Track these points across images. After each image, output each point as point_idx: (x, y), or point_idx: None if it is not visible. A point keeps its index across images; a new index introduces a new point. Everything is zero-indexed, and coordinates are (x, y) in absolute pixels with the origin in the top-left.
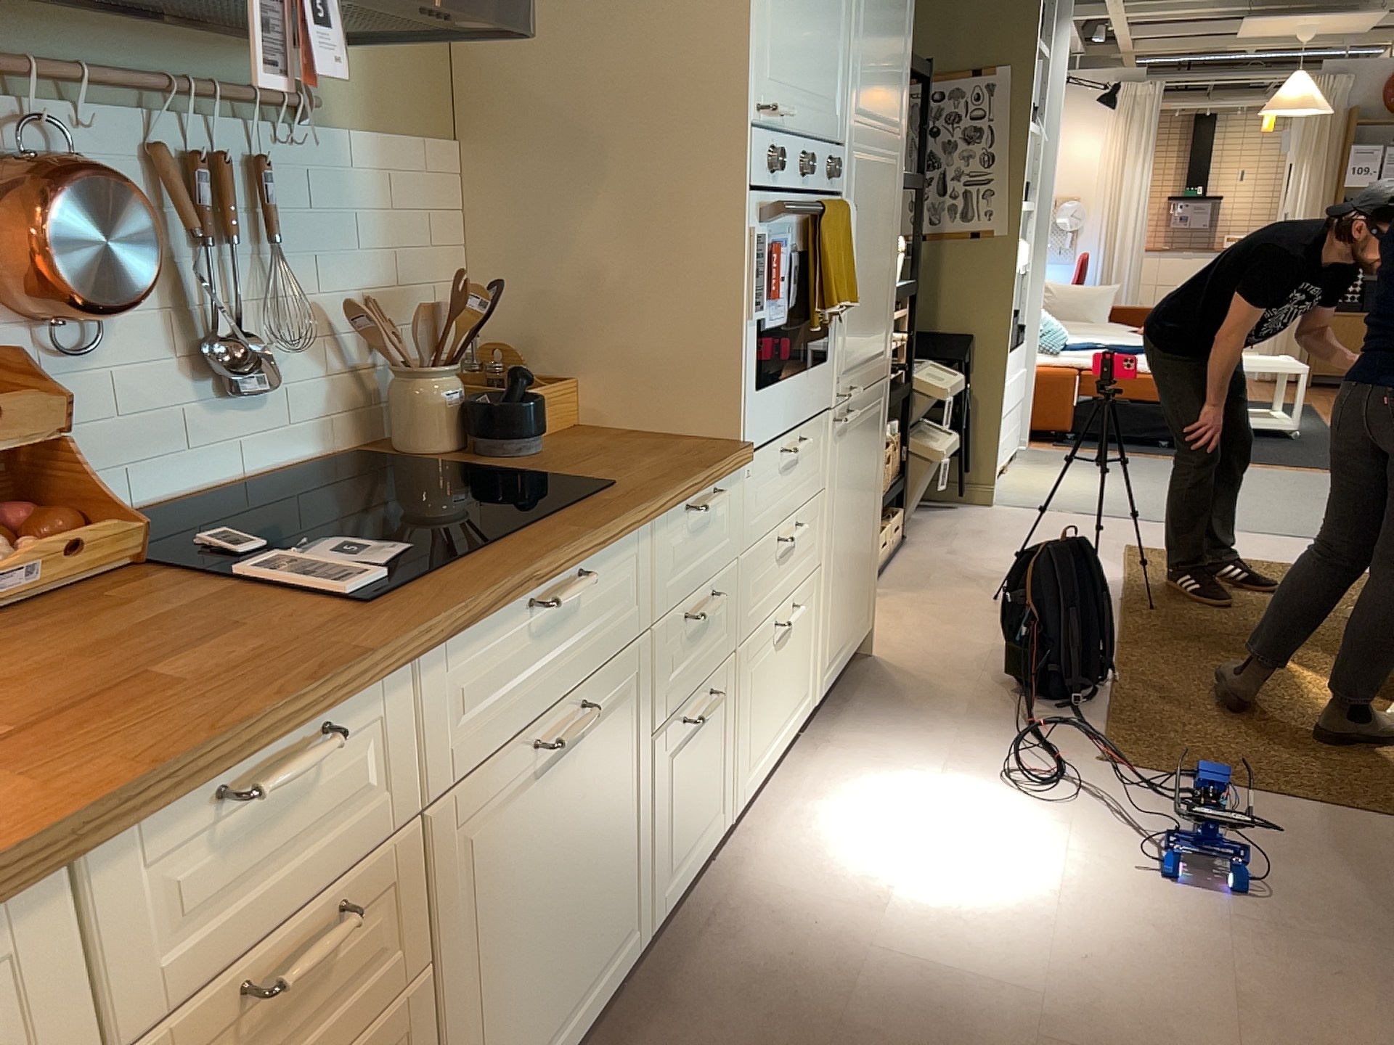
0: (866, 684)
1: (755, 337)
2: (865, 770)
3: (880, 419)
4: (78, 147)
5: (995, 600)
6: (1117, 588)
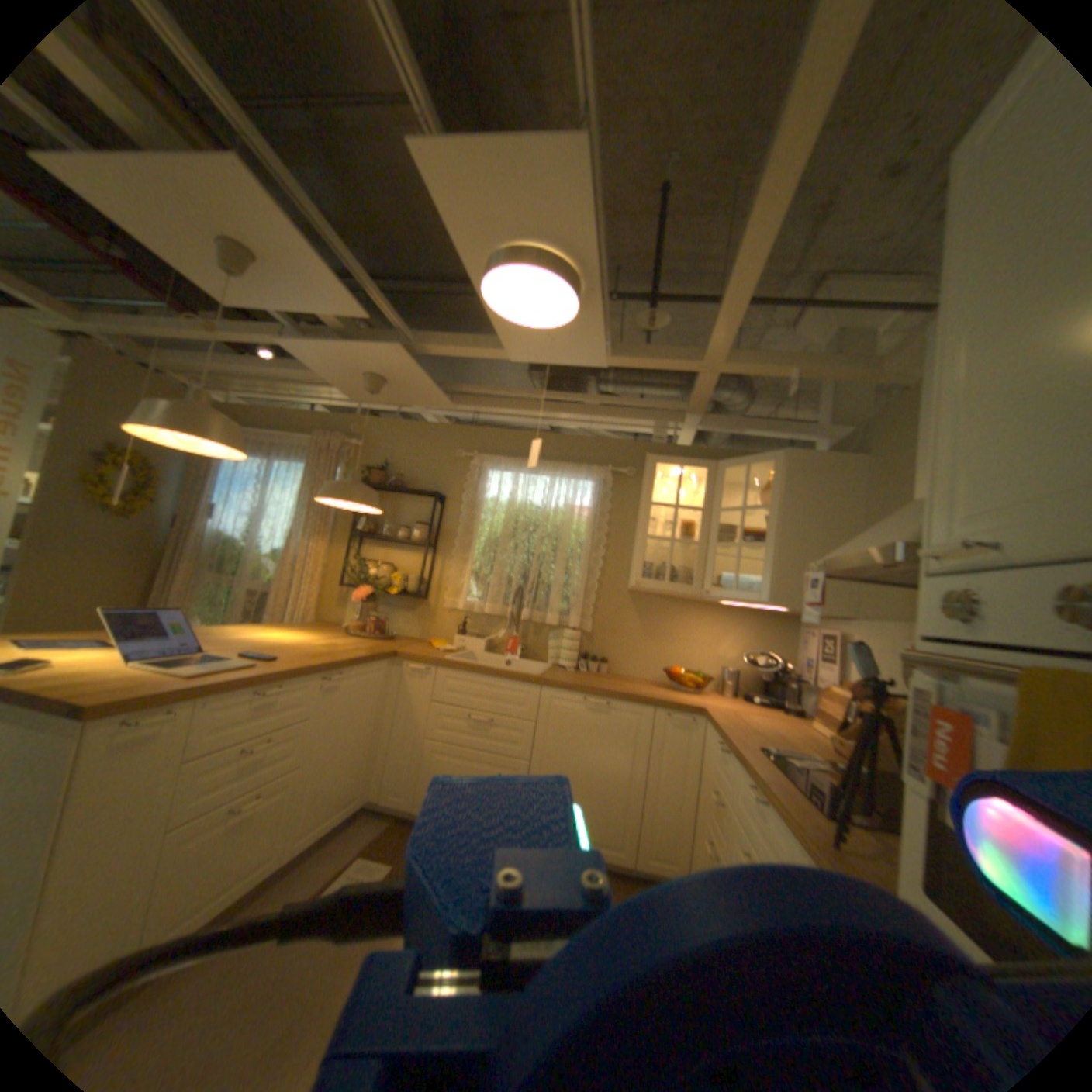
0: None
1: (923, 816)
2: None
3: None
4: None
5: None
6: None
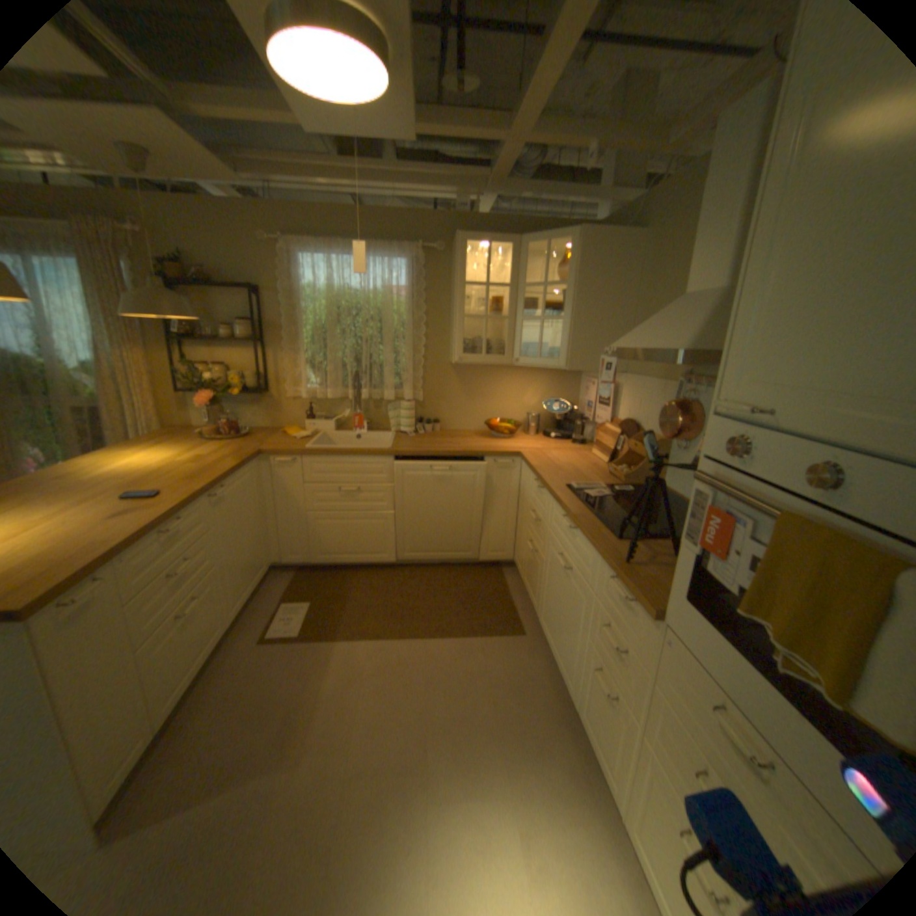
0: None
1: (695, 564)
2: None
3: None
4: (701, 398)
5: None
6: None
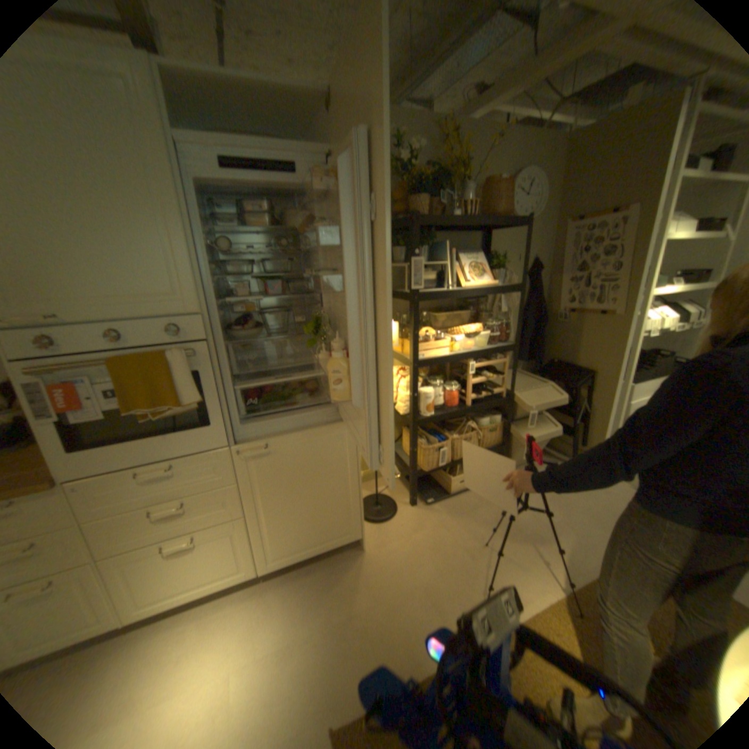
0: (331, 571)
1: (55, 430)
2: (239, 630)
3: (344, 443)
4: None
5: (483, 549)
6: (586, 585)
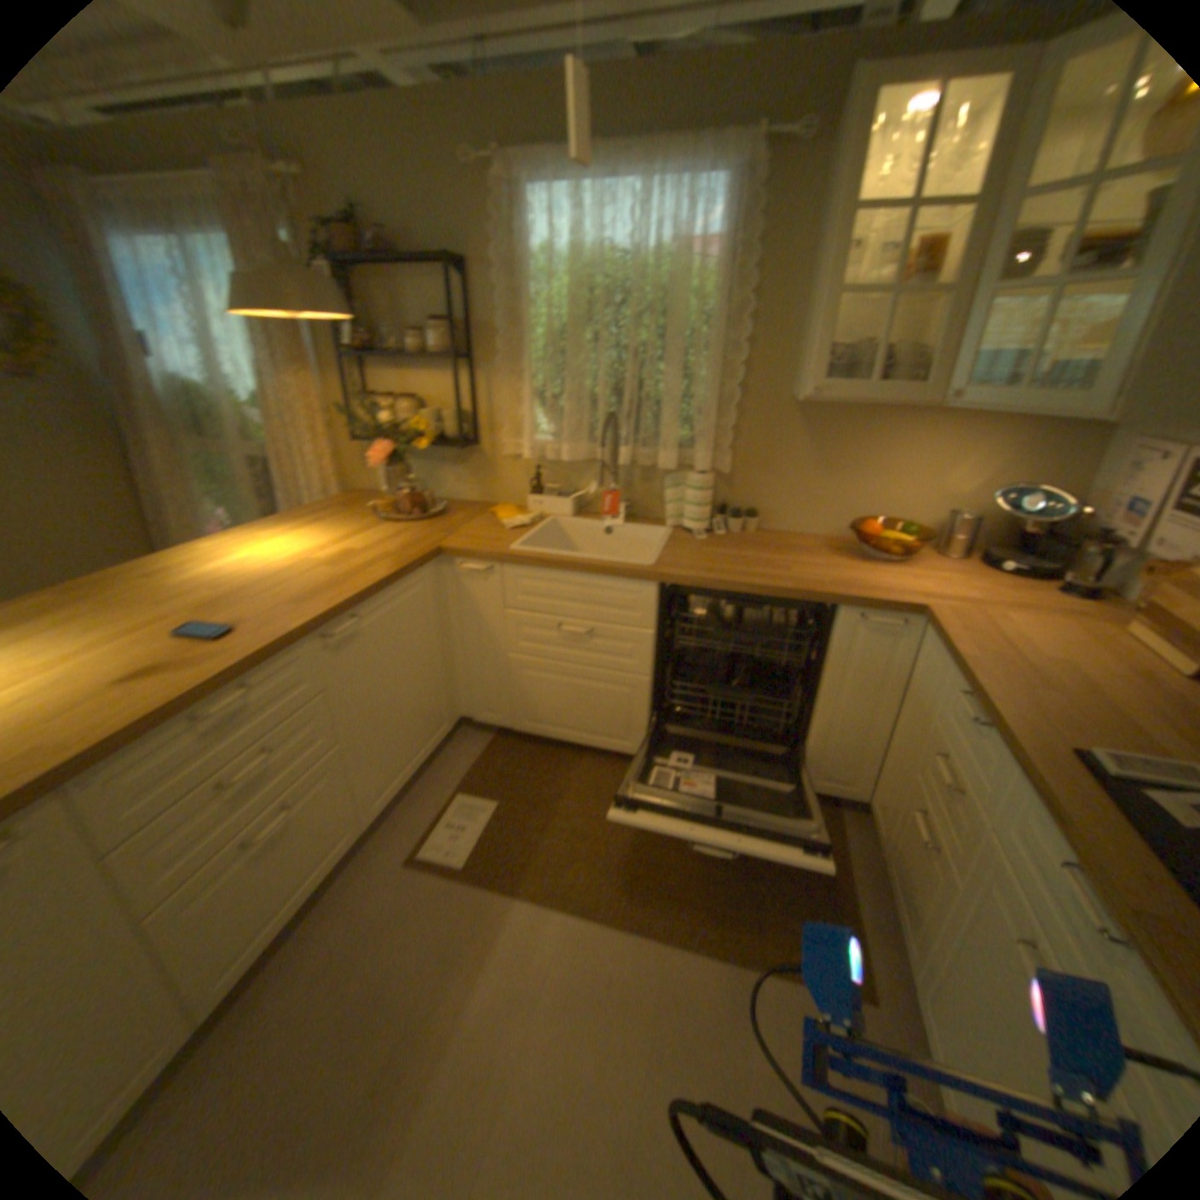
0: None
1: None
2: None
3: None
4: None
5: None
6: None
